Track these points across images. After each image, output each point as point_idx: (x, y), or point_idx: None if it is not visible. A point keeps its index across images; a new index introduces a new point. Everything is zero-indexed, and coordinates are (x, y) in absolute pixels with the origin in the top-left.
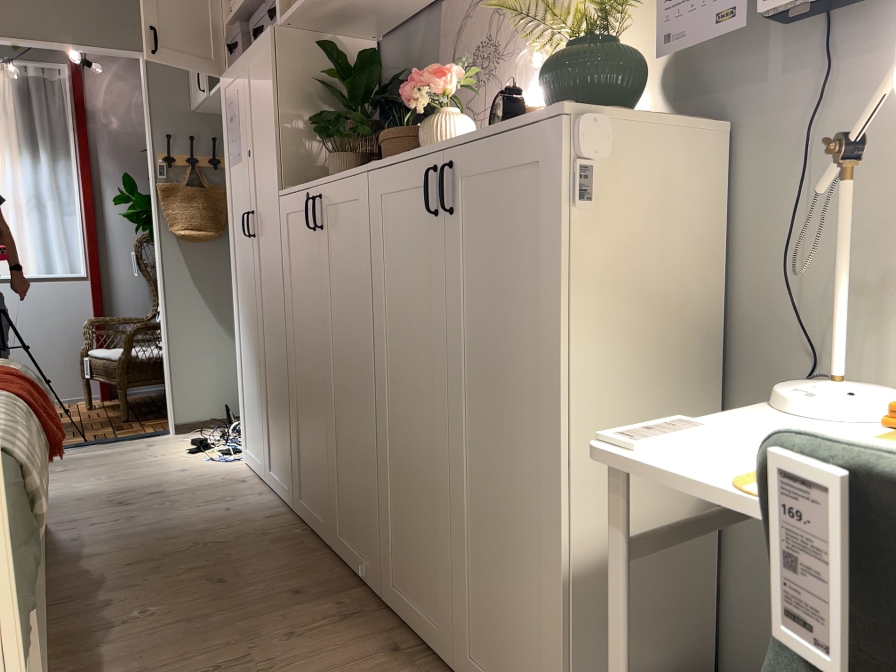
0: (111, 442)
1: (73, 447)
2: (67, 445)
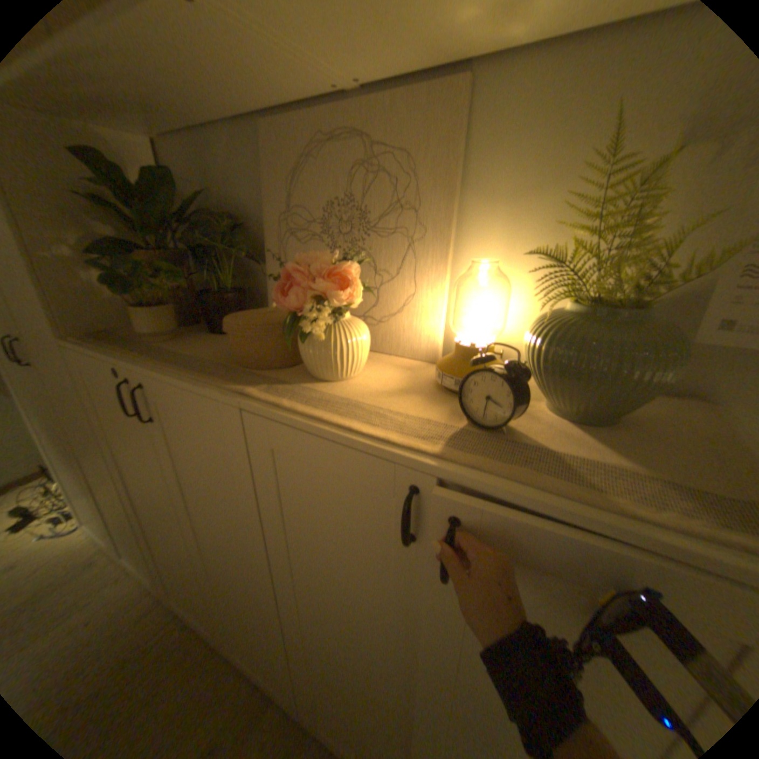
0: None
1: None
2: None
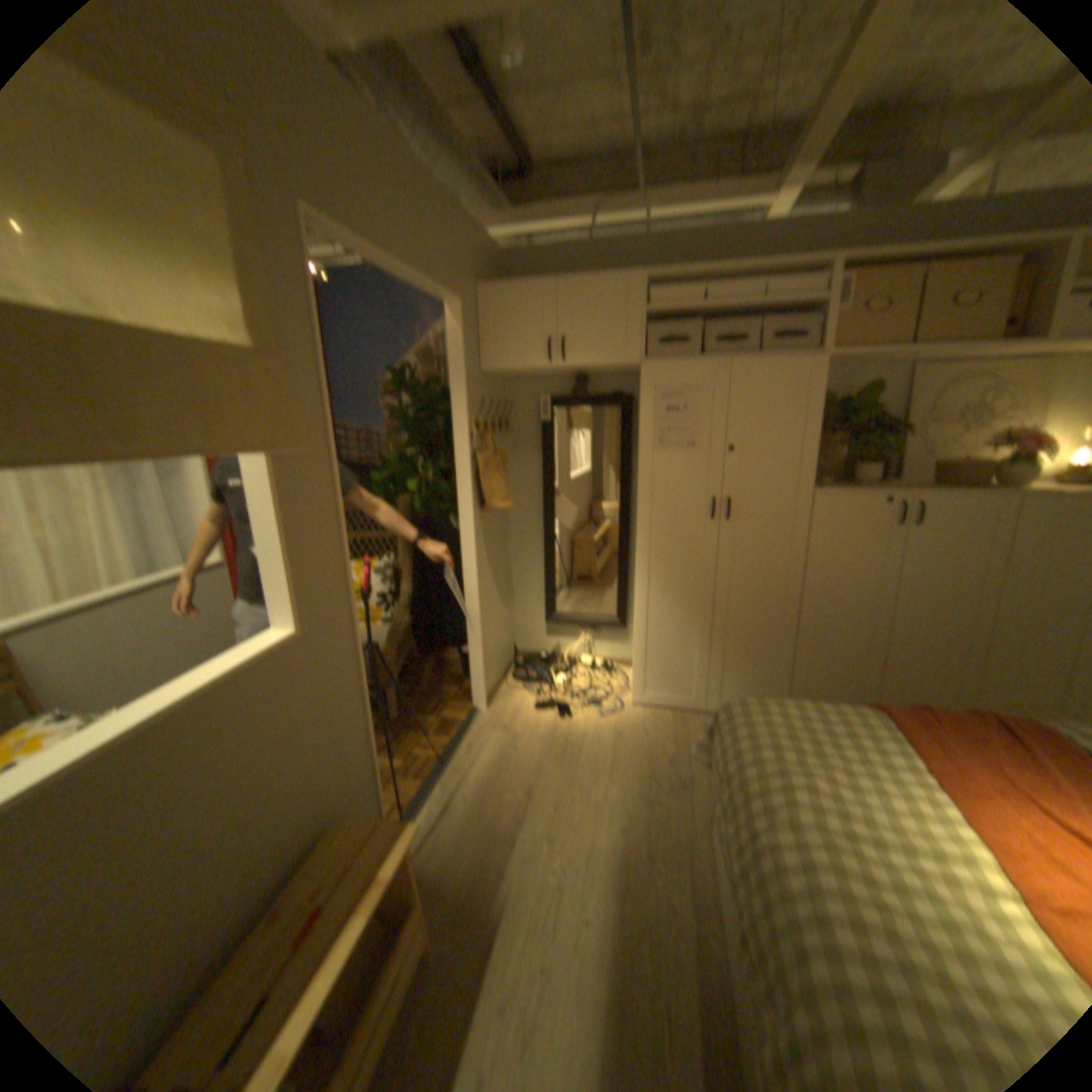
0: (459, 749)
1: (443, 774)
2: (432, 775)
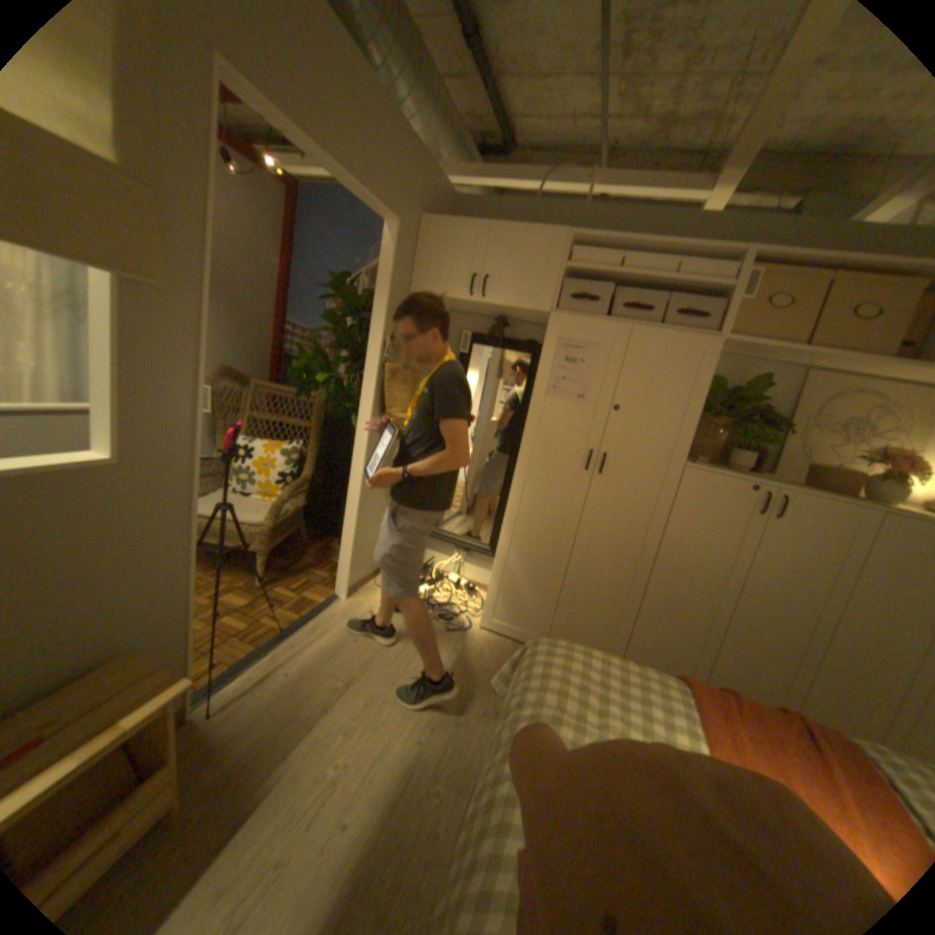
0: (306, 624)
1: (280, 643)
2: (269, 641)
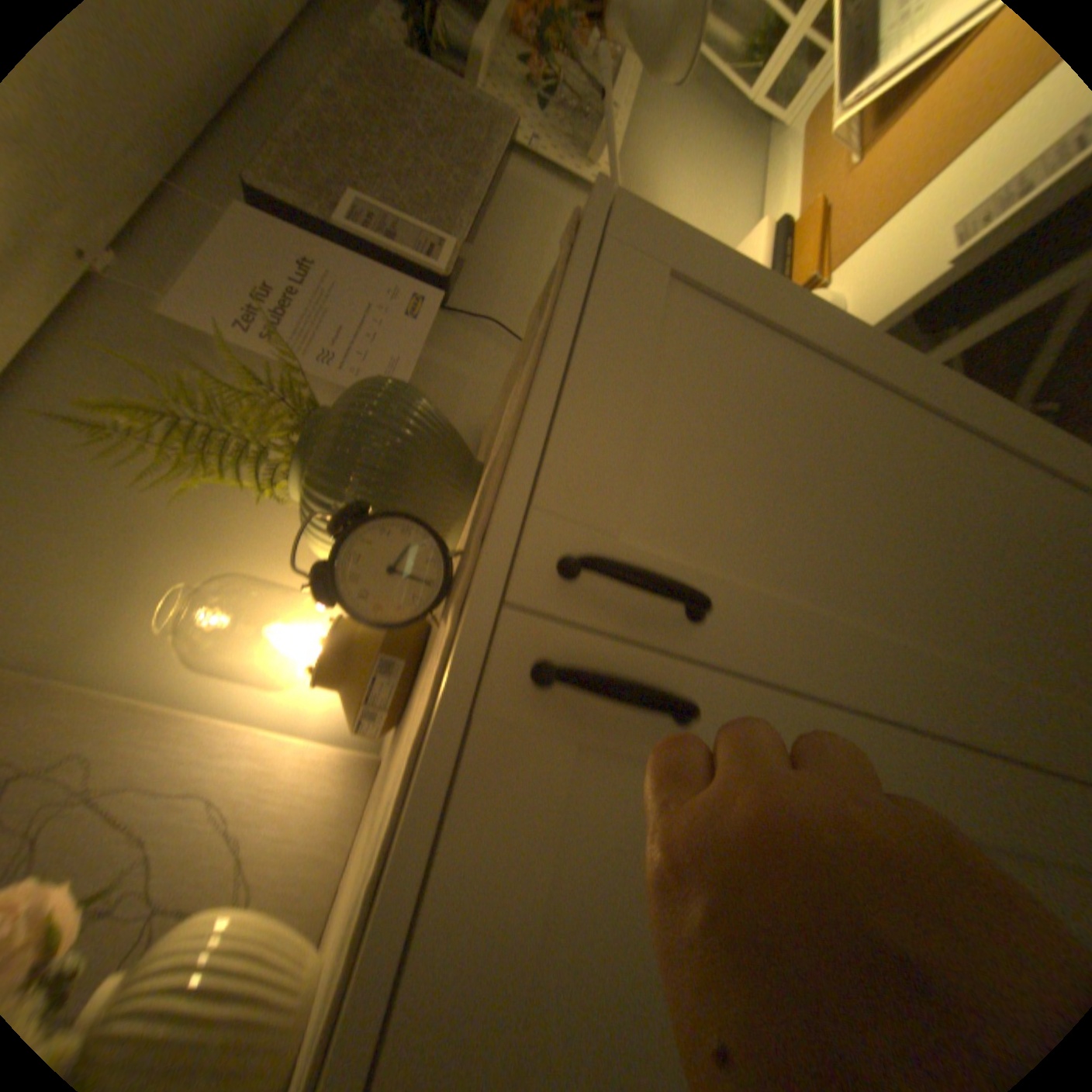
0: None
1: None
2: None
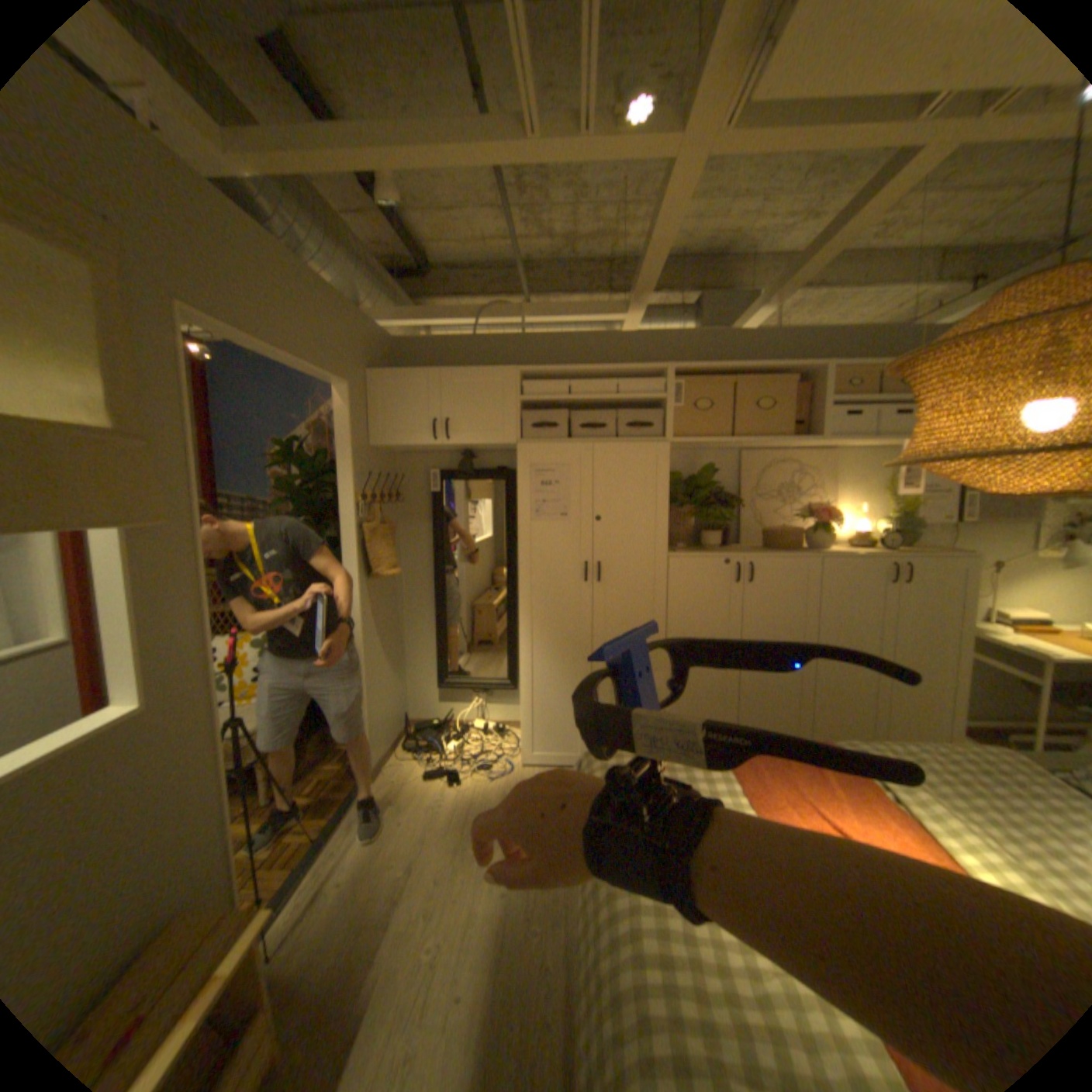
0: (336, 828)
1: (315, 858)
2: (303, 860)
